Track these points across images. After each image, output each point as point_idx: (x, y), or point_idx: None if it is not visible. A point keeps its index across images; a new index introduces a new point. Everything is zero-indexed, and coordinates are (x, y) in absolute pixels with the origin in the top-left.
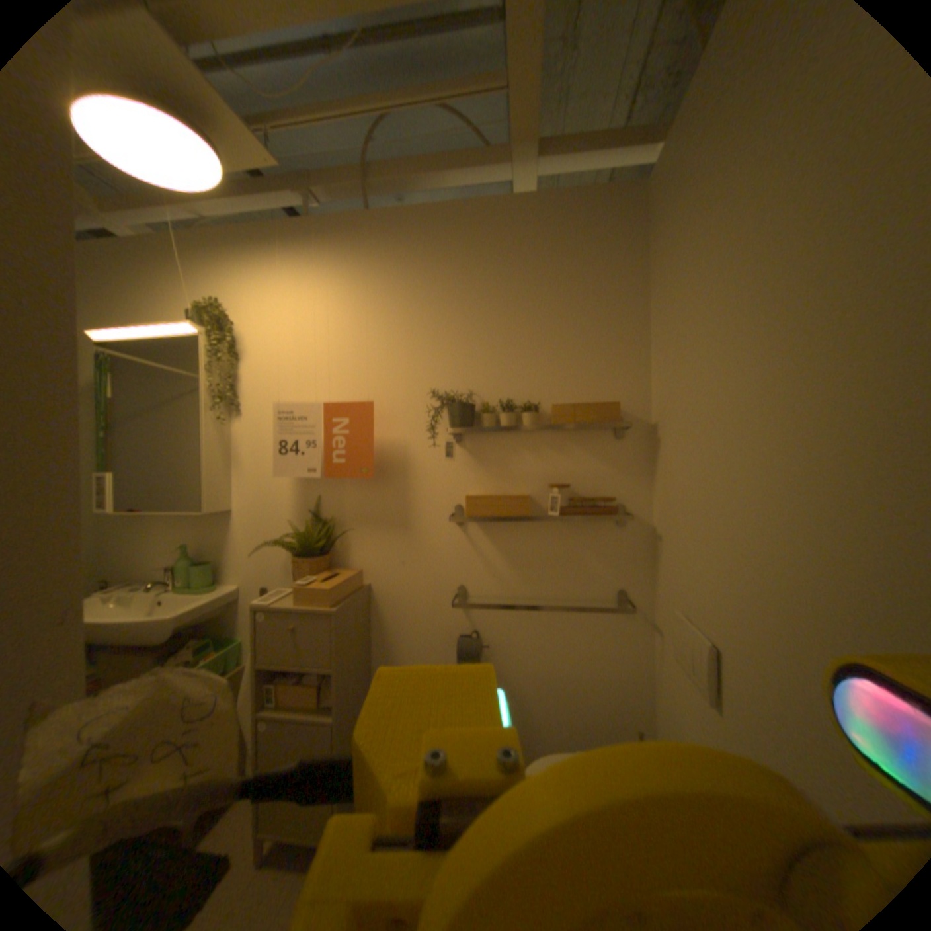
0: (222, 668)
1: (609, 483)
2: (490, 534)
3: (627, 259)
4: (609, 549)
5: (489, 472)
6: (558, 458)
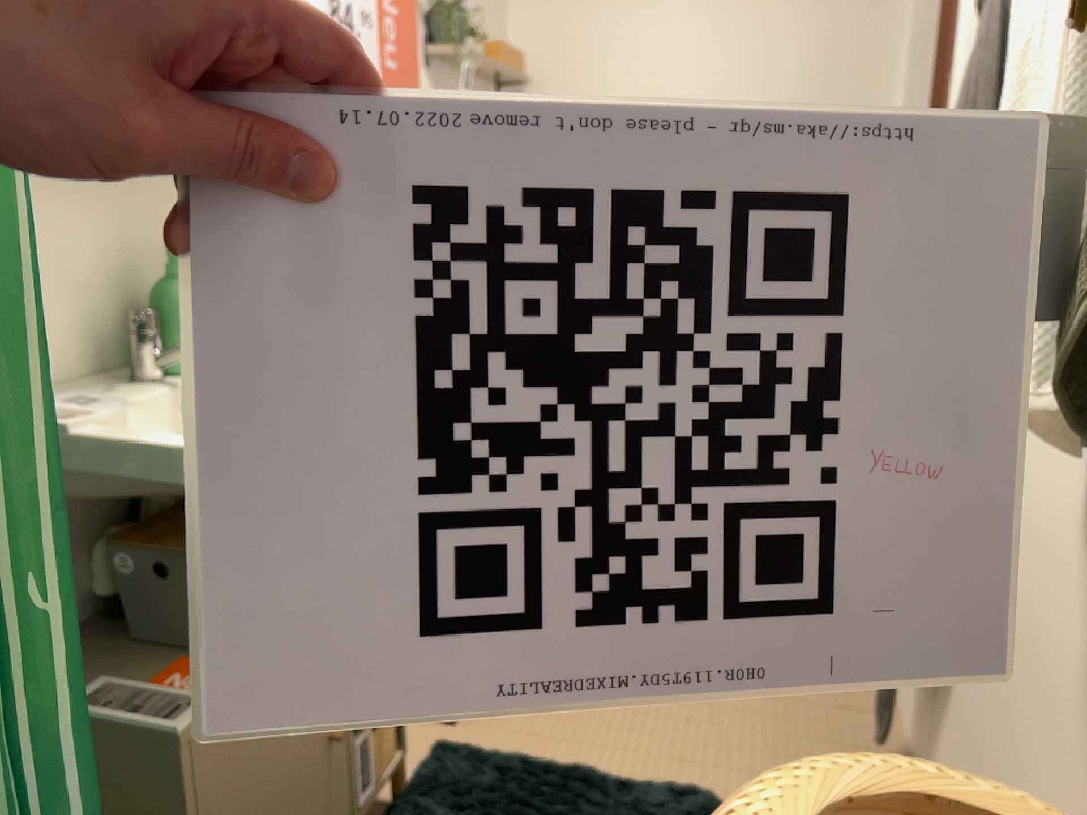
0: None
1: None
2: None
3: None
4: None
5: None
6: None
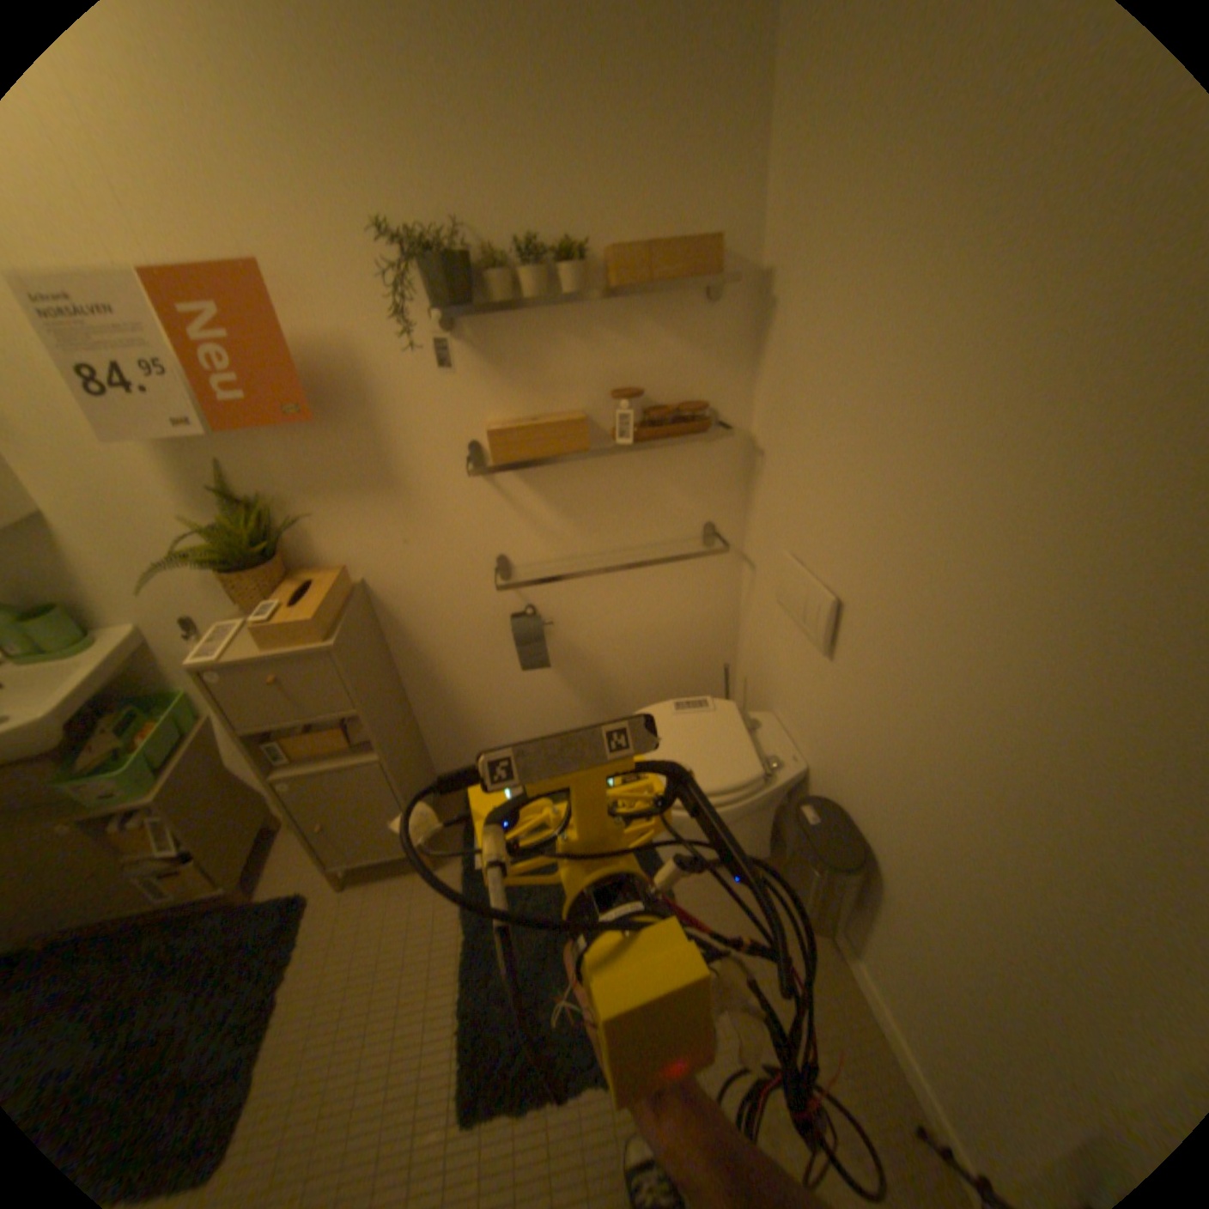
0: (175, 733)
1: (695, 382)
2: (530, 481)
3: None
4: (694, 476)
5: (514, 382)
6: (621, 347)
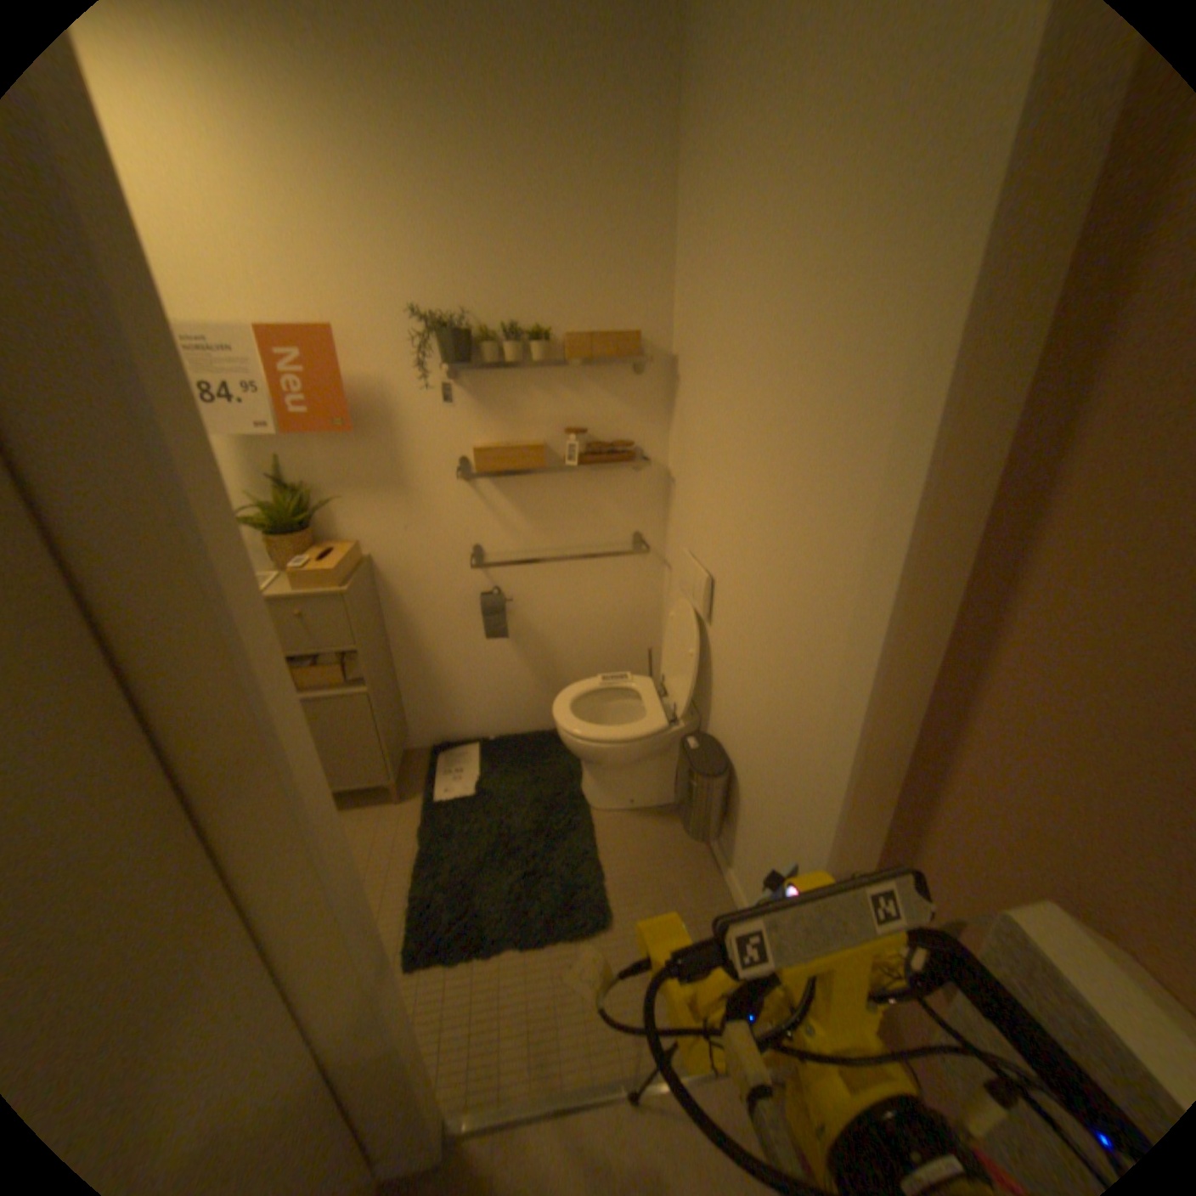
0: None
1: (626, 429)
2: (503, 491)
3: (654, 126)
4: (625, 497)
5: (496, 419)
6: (573, 401)
